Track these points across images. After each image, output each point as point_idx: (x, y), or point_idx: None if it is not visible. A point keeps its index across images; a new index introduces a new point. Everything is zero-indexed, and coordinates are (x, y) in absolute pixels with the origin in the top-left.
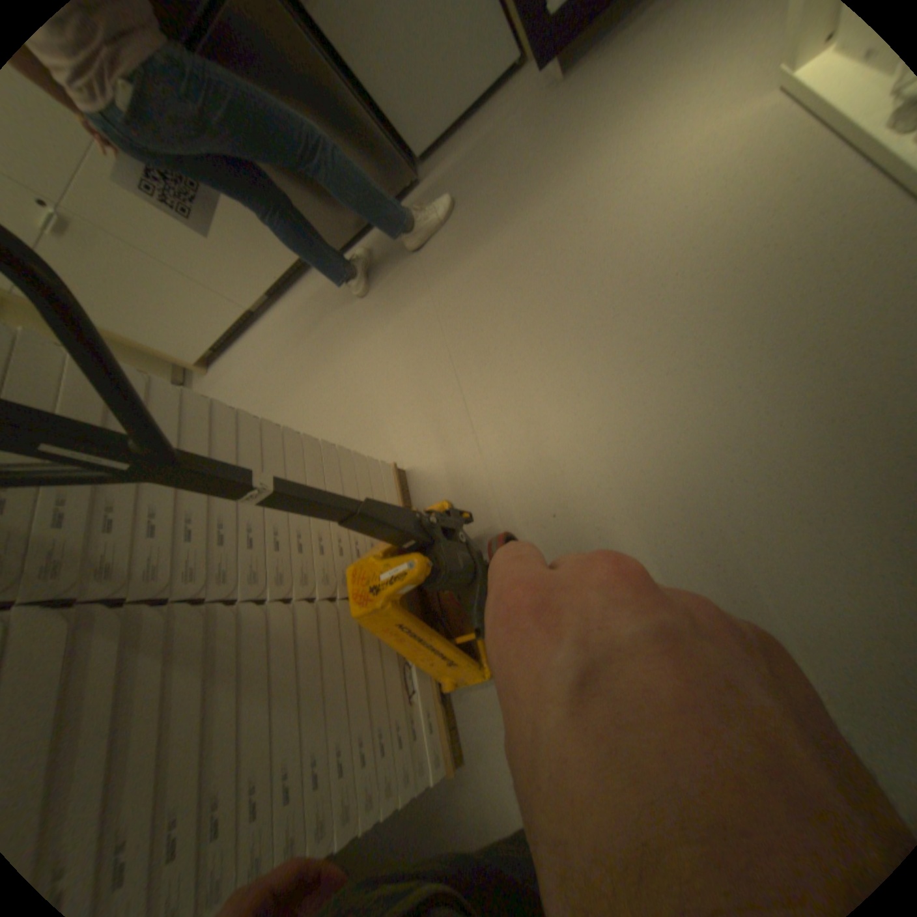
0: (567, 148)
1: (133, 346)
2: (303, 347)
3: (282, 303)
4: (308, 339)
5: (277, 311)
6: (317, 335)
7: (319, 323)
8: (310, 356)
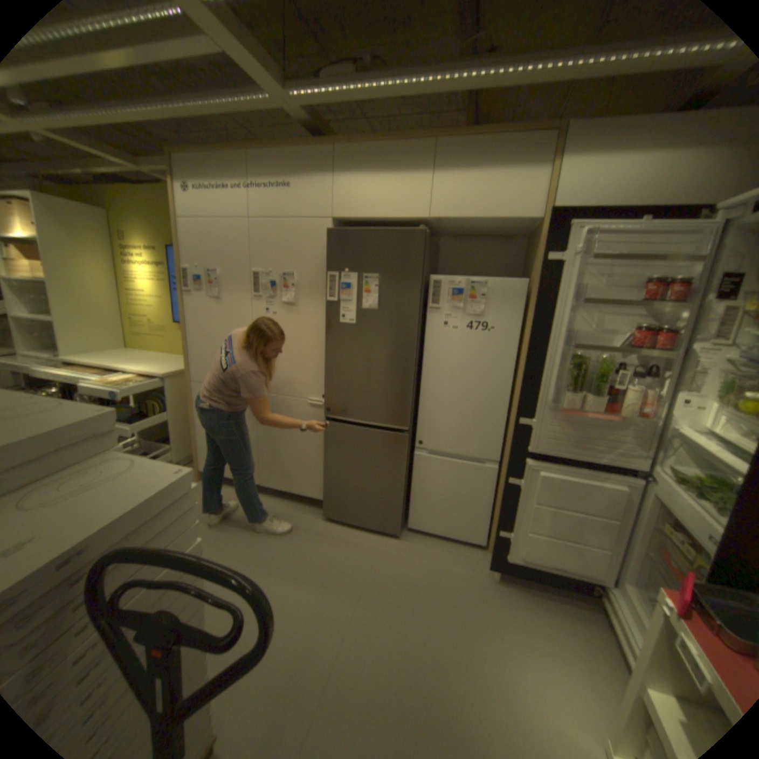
0: (479, 630)
1: (192, 437)
2: (258, 543)
3: (276, 501)
4: (265, 543)
5: (270, 502)
6: (272, 548)
7: (281, 542)
8: (254, 555)
